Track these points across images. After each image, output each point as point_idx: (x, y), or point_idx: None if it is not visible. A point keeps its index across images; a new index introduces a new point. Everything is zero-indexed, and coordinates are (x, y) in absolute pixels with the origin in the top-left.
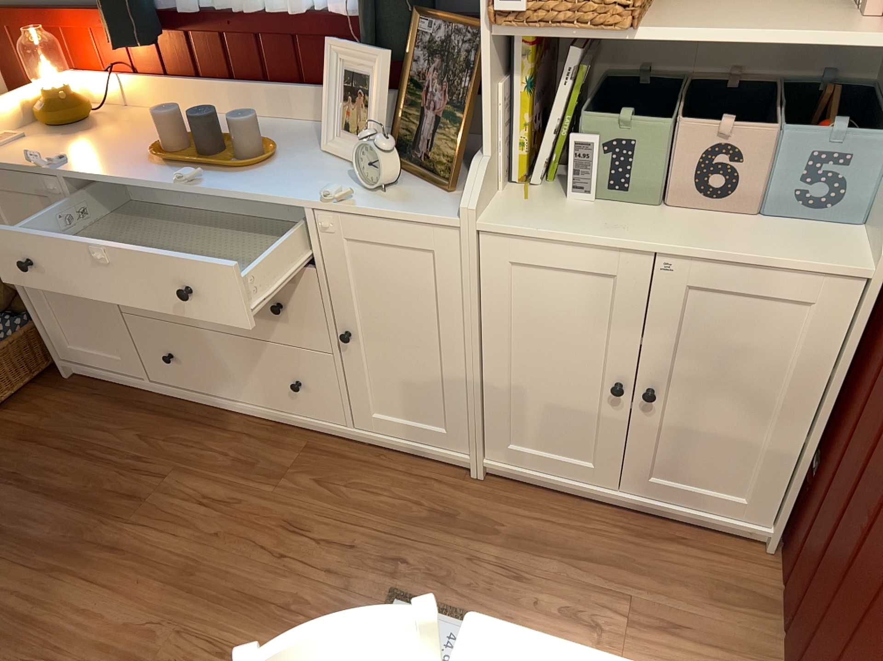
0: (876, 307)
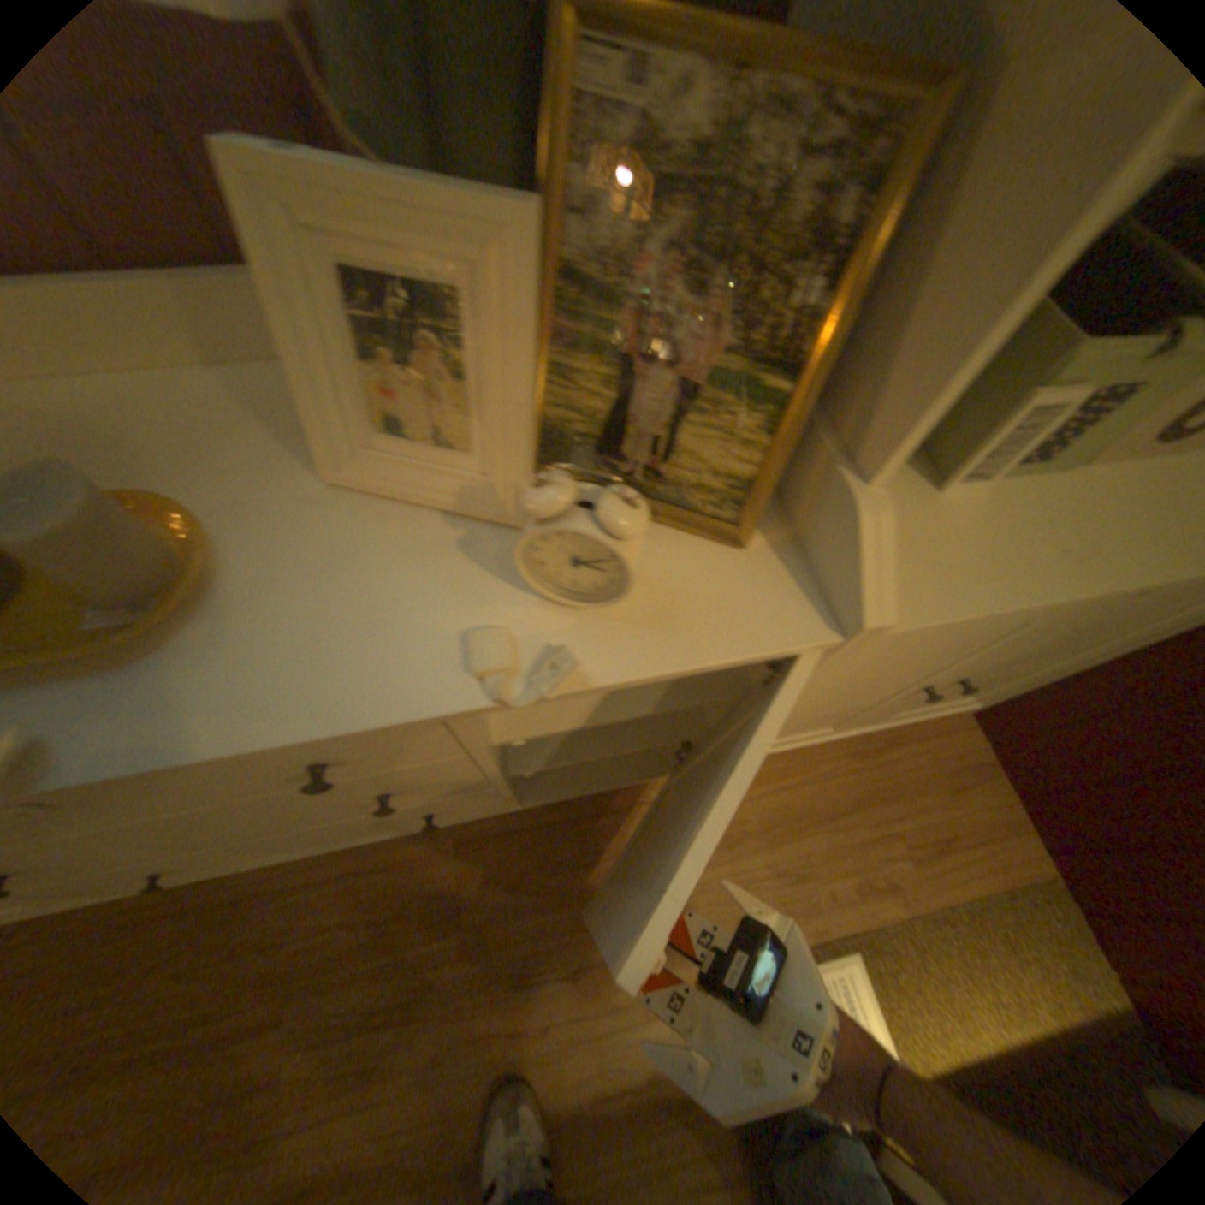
0: None
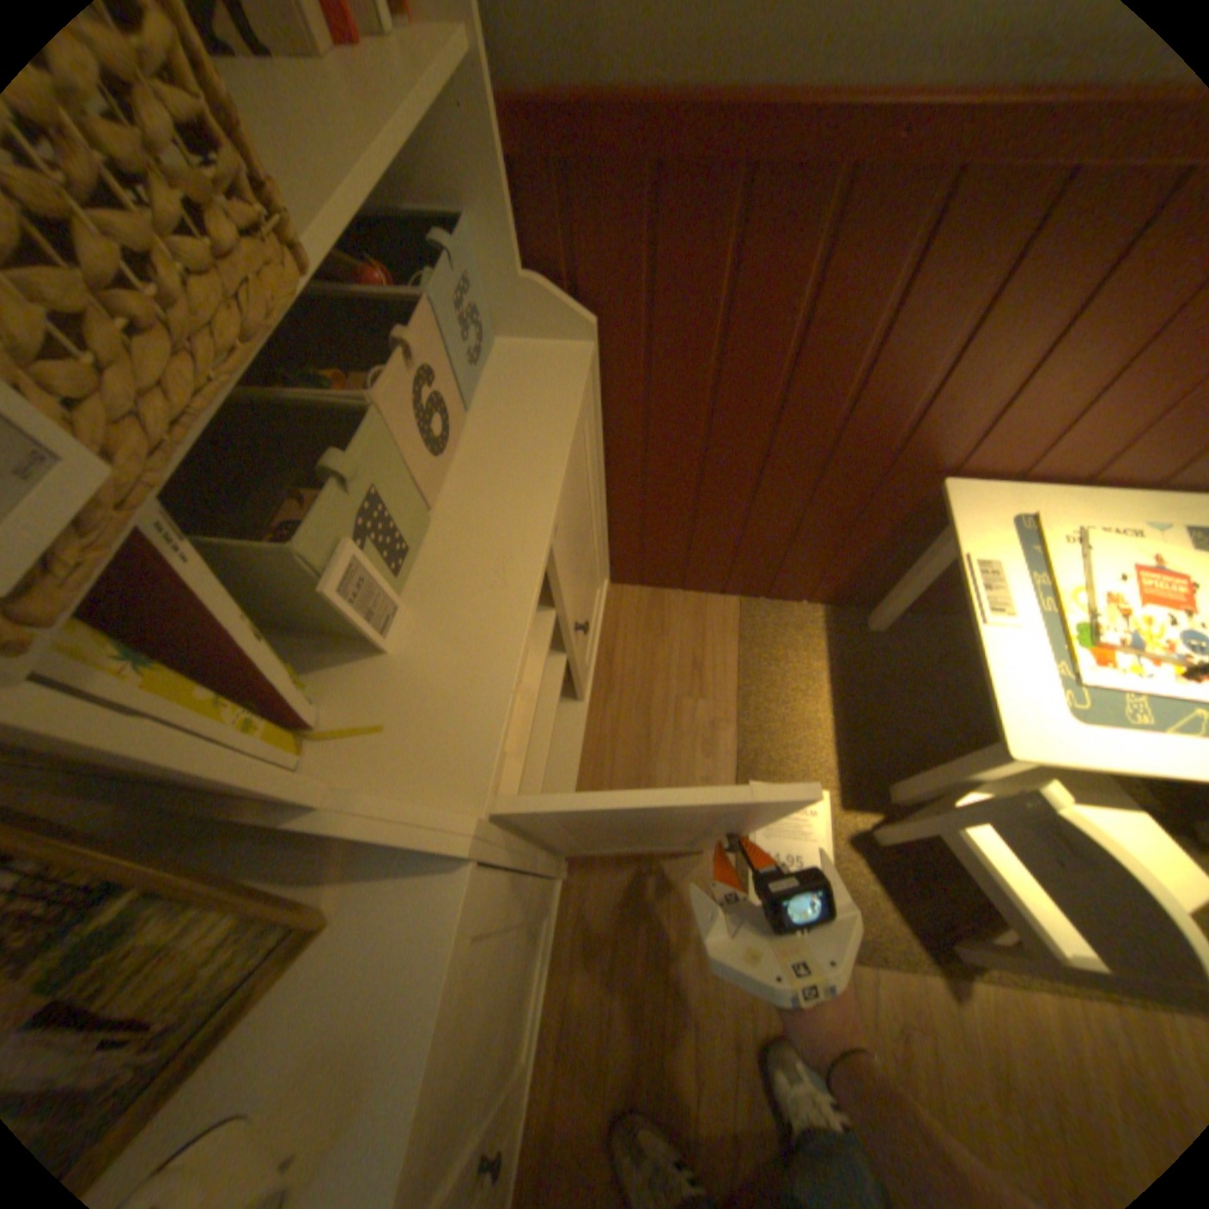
0: (604, 364)
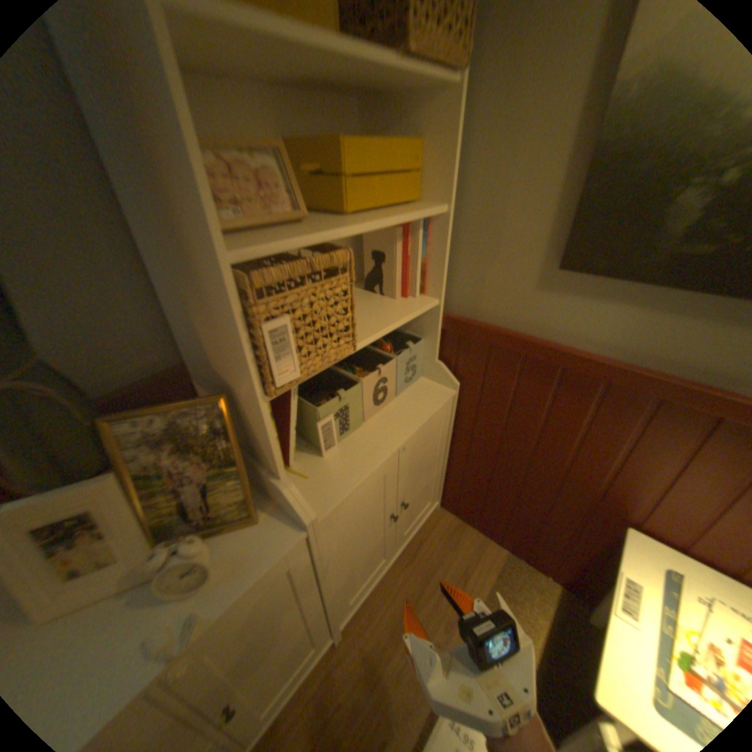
0: (460, 401)
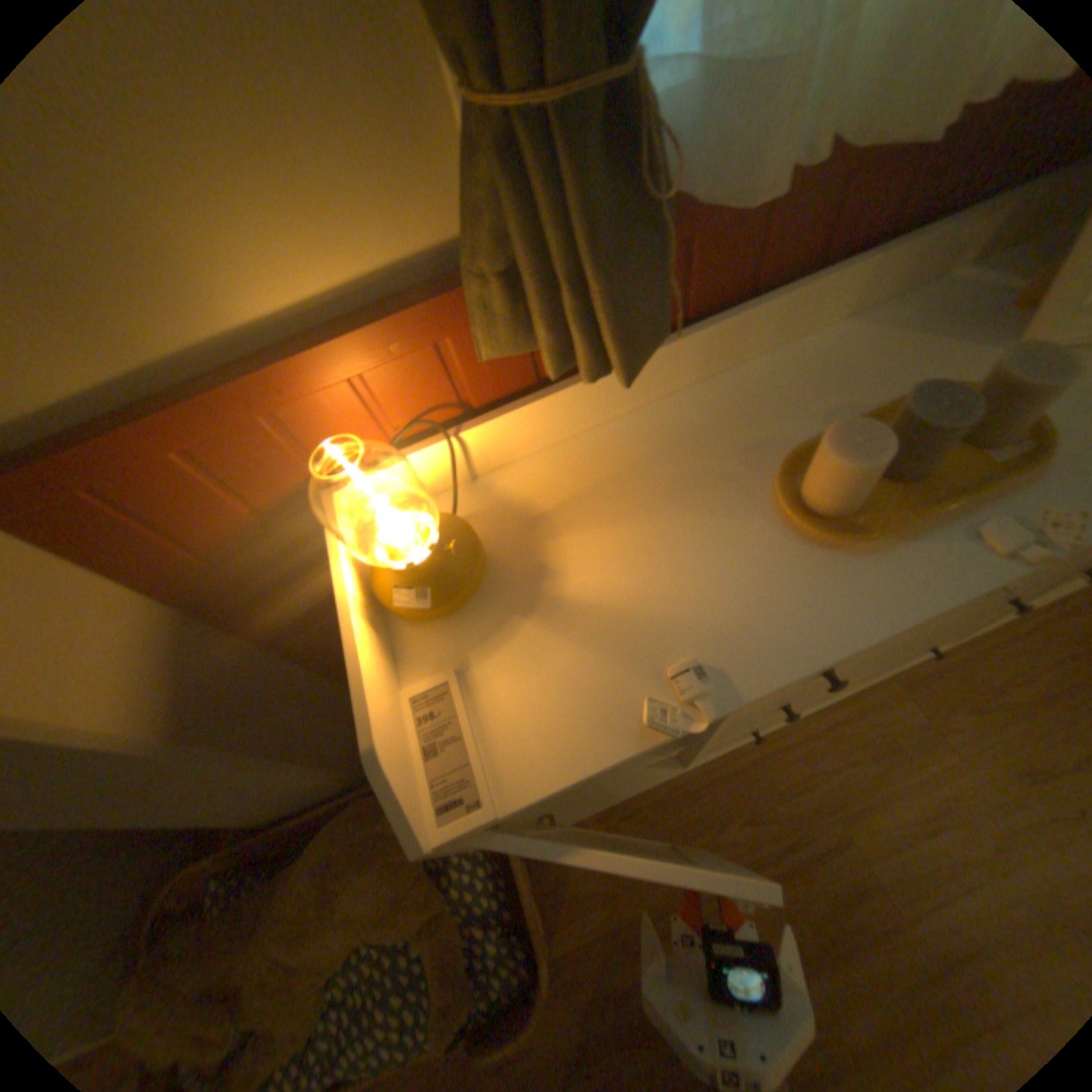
0: None
